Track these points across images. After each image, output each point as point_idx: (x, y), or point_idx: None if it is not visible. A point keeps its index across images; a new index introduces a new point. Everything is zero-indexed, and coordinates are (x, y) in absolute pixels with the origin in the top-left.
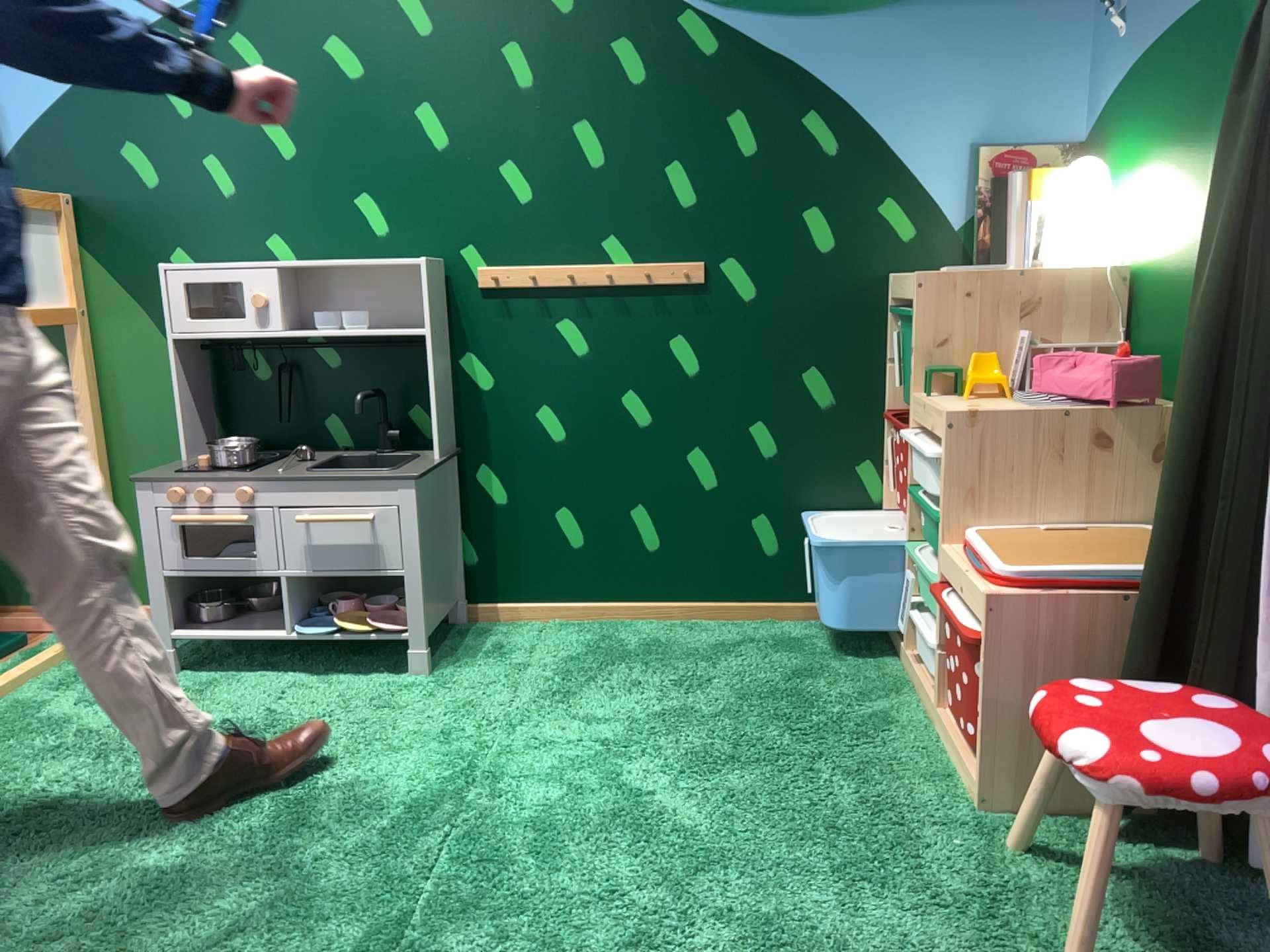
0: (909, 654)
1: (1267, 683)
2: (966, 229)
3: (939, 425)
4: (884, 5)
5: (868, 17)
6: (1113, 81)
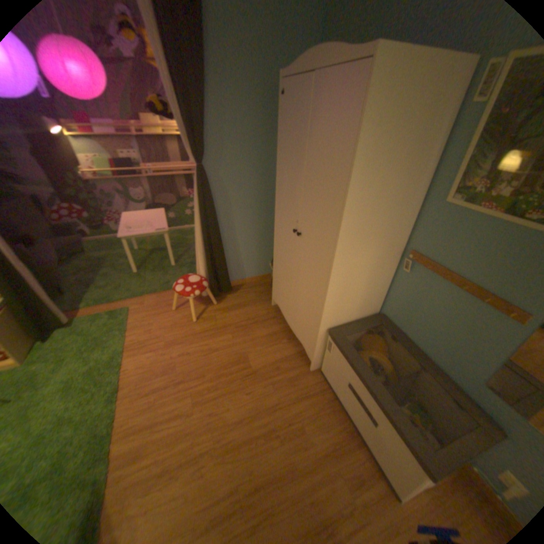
0: None
1: (48, 301)
2: None
3: None
4: None
5: None
6: None
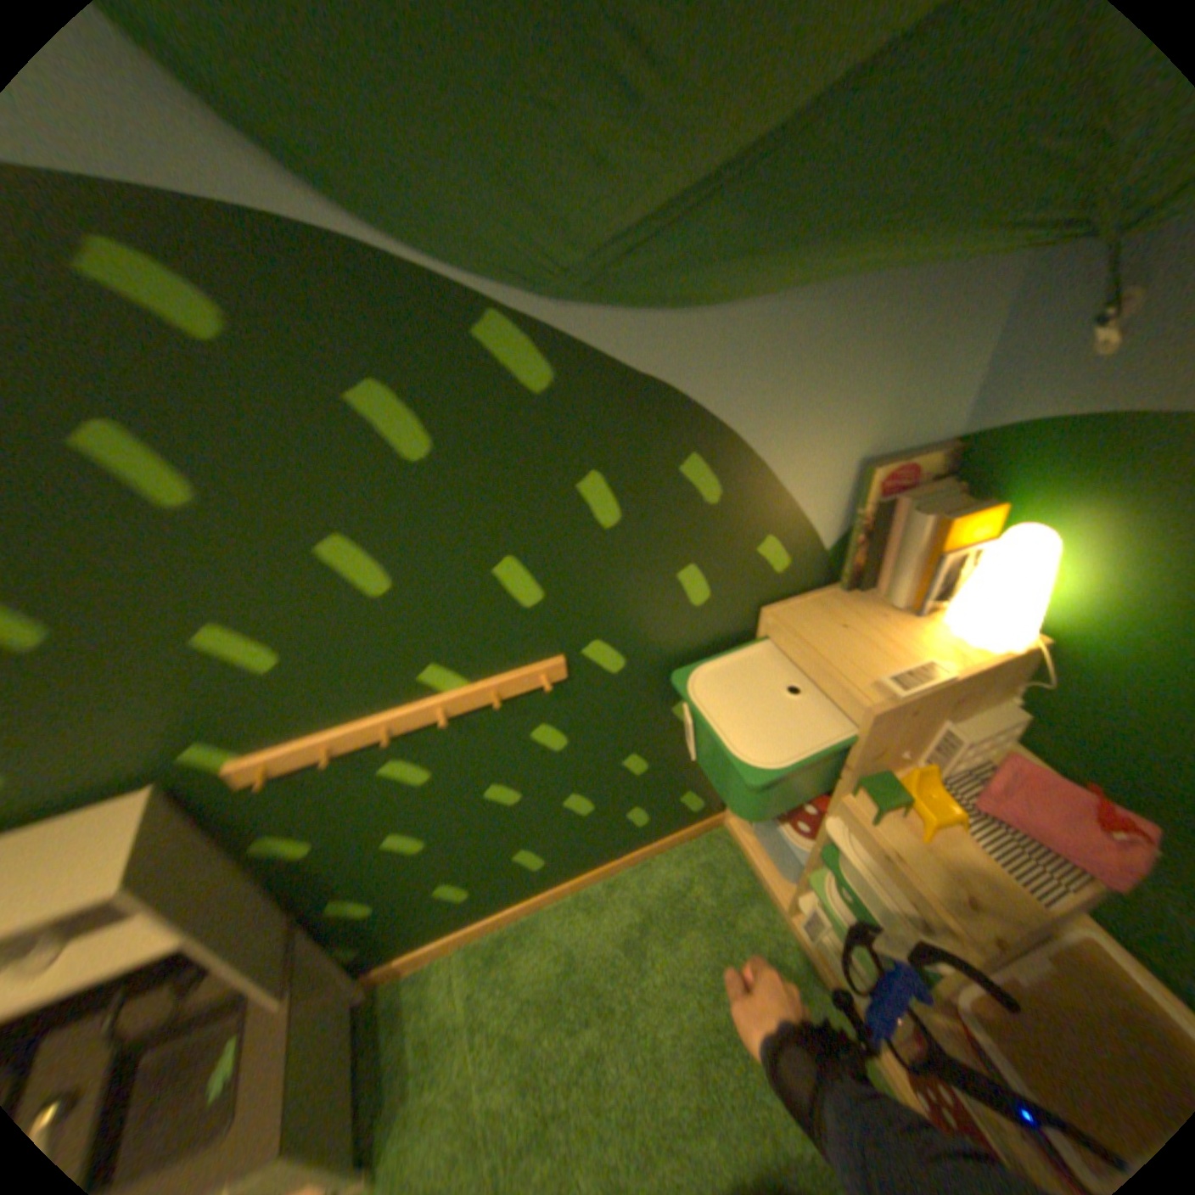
0: (797, 925)
1: None
2: (840, 546)
3: (938, 925)
4: (816, 283)
5: (786, 299)
6: (1067, 403)
